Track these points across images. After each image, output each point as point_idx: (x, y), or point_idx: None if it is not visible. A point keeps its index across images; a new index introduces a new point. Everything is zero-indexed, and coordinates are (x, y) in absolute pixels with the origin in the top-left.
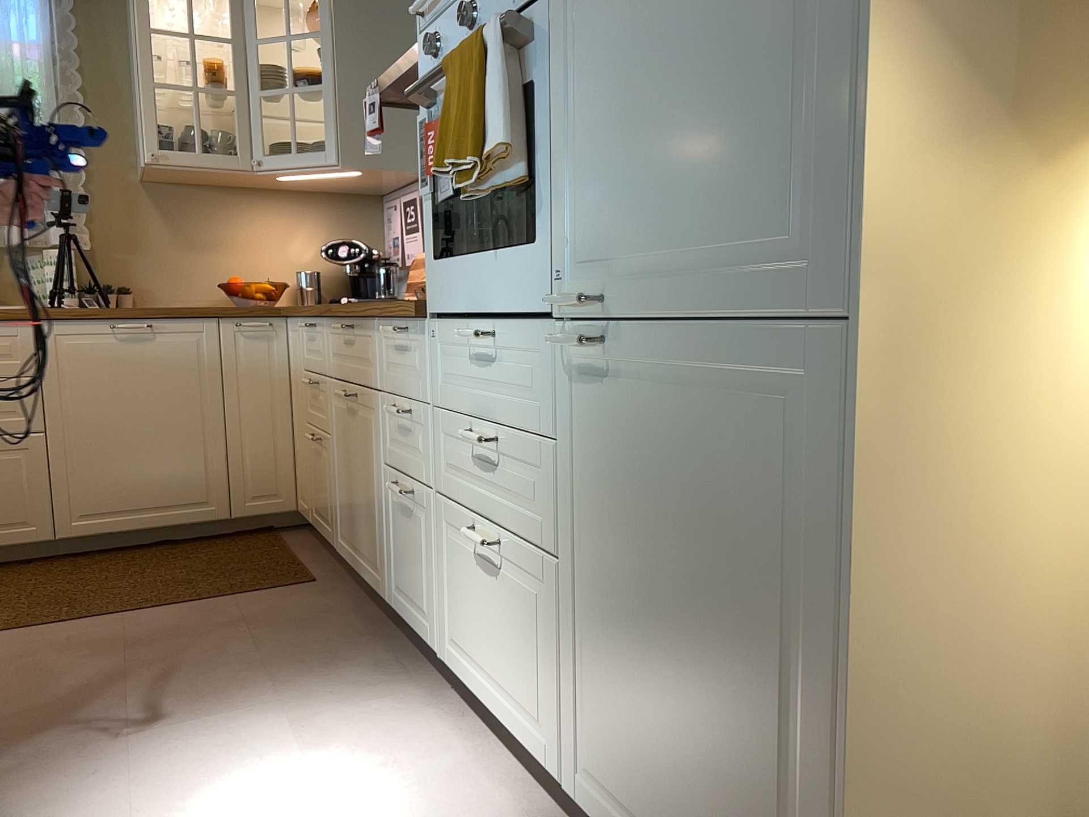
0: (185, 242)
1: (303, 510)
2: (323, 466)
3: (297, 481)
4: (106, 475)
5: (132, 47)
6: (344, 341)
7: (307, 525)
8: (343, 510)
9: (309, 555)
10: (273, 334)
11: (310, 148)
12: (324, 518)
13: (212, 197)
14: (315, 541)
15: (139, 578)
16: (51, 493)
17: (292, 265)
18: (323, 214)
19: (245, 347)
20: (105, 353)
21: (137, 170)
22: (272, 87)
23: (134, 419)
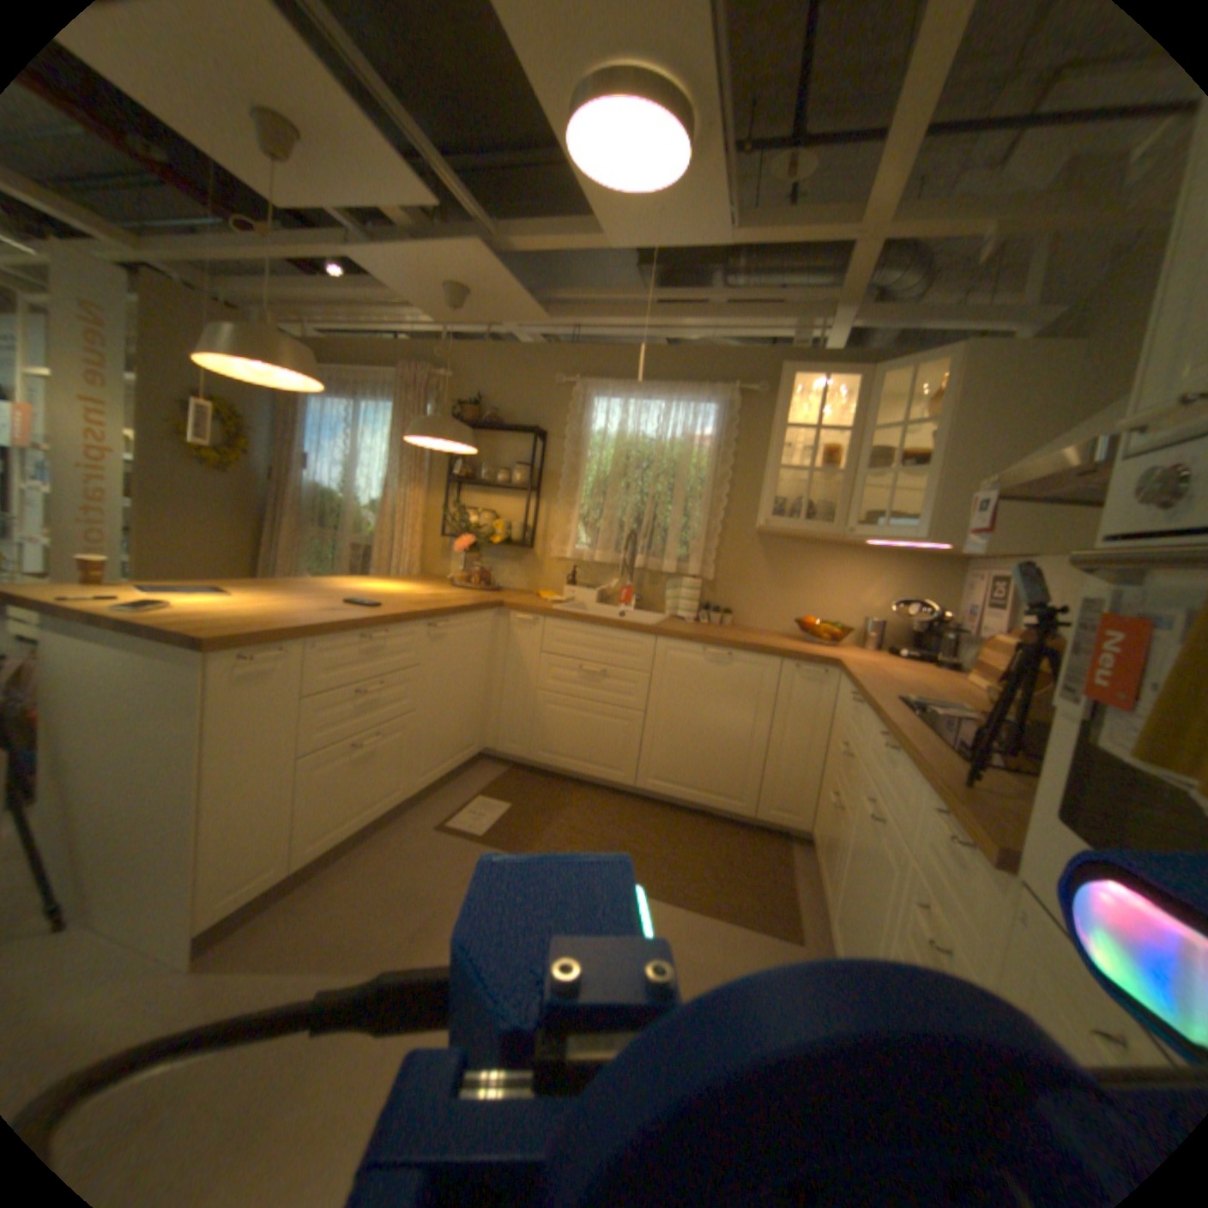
0: (778, 582)
1: (815, 841)
2: (839, 835)
3: (817, 811)
4: (676, 754)
5: (773, 436)
6: (885, 751)
7: (818, 846)
8: (845, 906)
9: (807, 895)
10: (825, 681)
11: (903, 518)
12: (828, 879)
13: (807, 550)
14: (819, 876)
15: (671, 852)
16: (640, 754)
17: (863, 612)
18: (903, 571)
19: (800, 687)
20: (695, 667)
21: (757, 526)
22: (878, 466)
23: (702, 720)
